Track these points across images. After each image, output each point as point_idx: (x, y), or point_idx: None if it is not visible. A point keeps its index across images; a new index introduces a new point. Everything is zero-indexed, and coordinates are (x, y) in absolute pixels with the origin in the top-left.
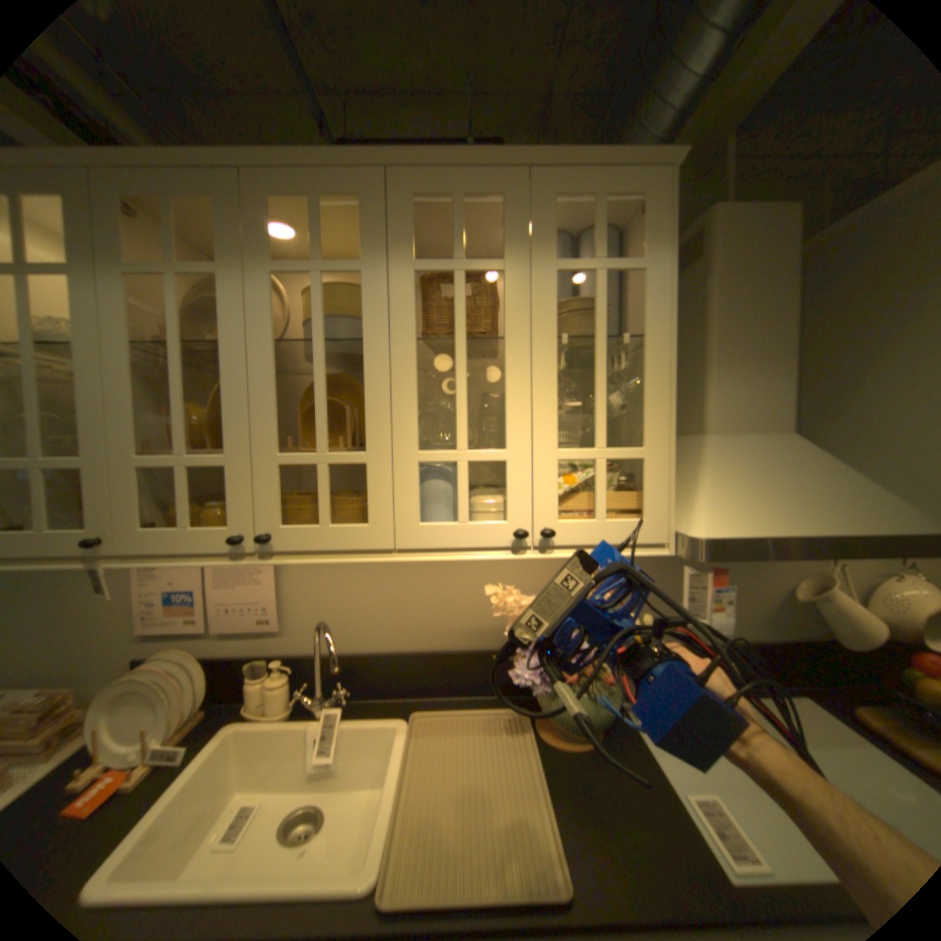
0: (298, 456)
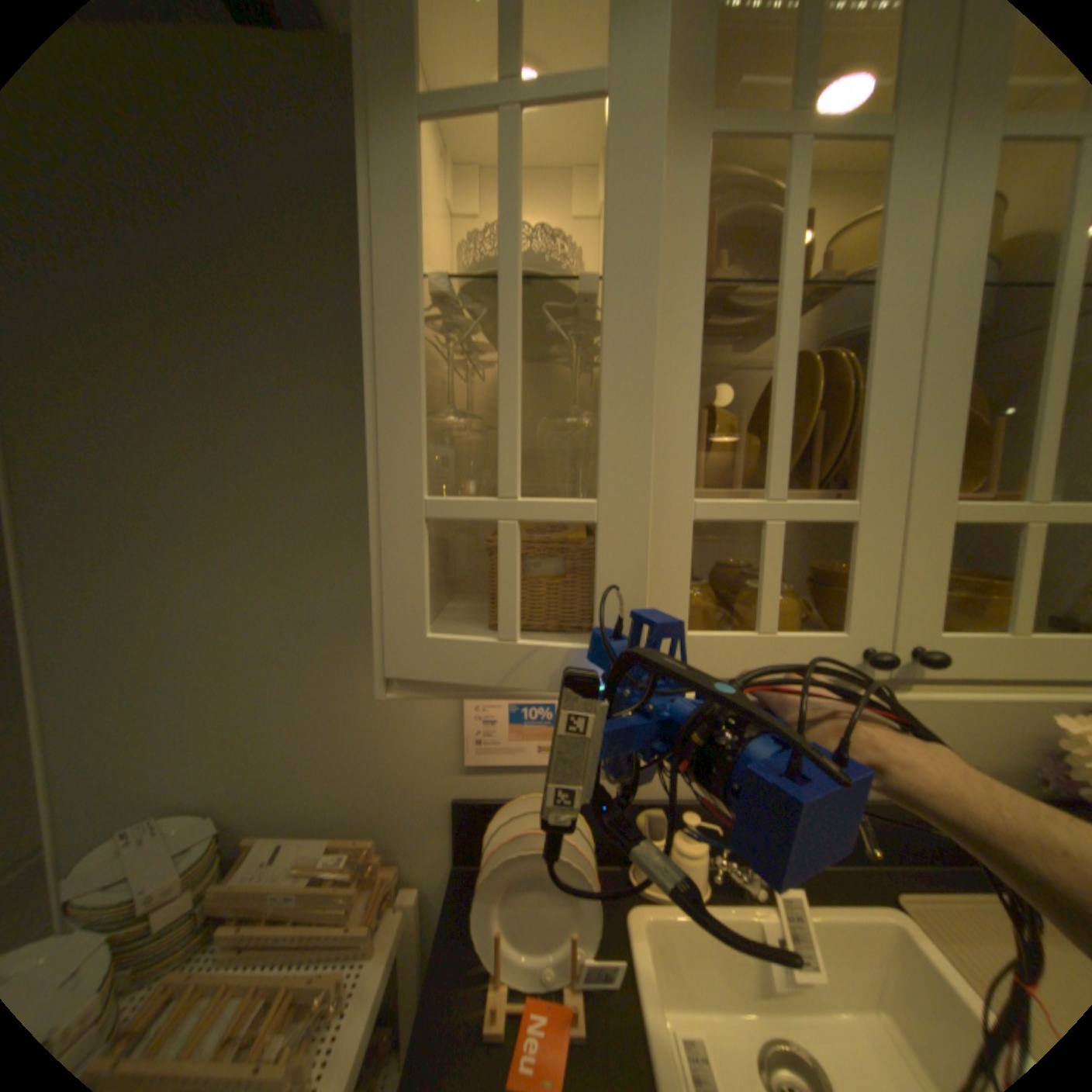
0: (997, 506)
